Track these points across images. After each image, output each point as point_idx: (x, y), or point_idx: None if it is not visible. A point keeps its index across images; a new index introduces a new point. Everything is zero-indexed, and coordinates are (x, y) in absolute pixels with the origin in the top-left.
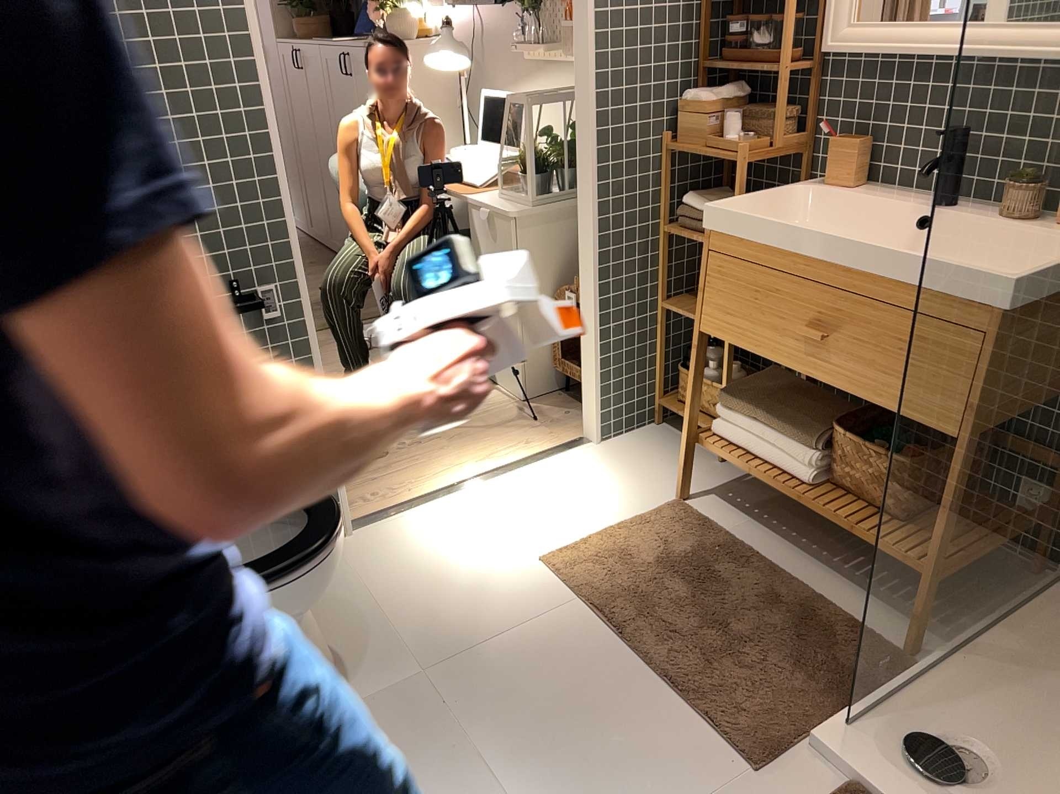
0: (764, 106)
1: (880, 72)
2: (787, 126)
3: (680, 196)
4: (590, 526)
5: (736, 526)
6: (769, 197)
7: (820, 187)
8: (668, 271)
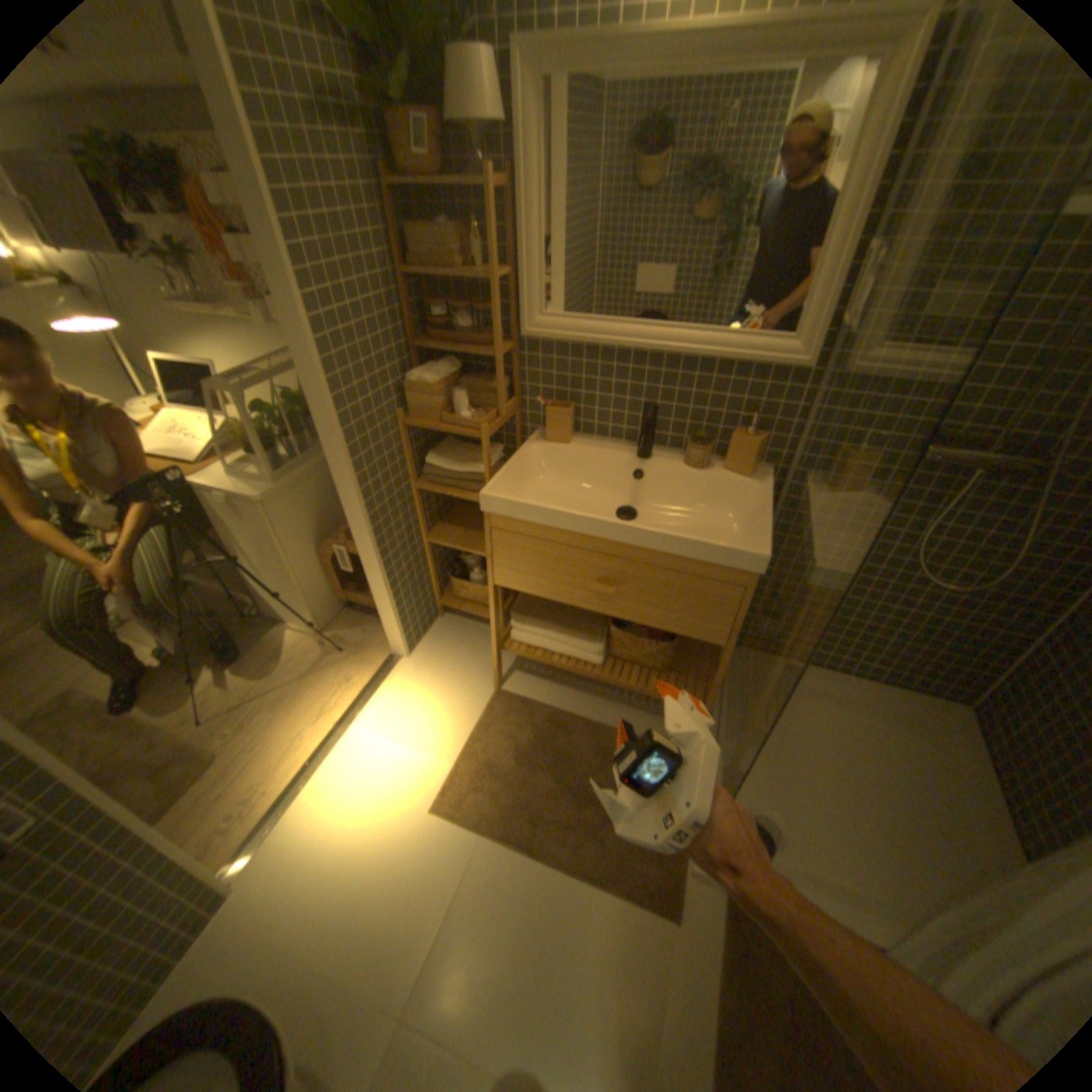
0: (469, 371)
1: (574, 351)
2: (495, 388)
3: (419, 455)
4: (450, 753)
5: (547, 697)
6: (514, 464)
7: (544, 444)
8: (424, 513)
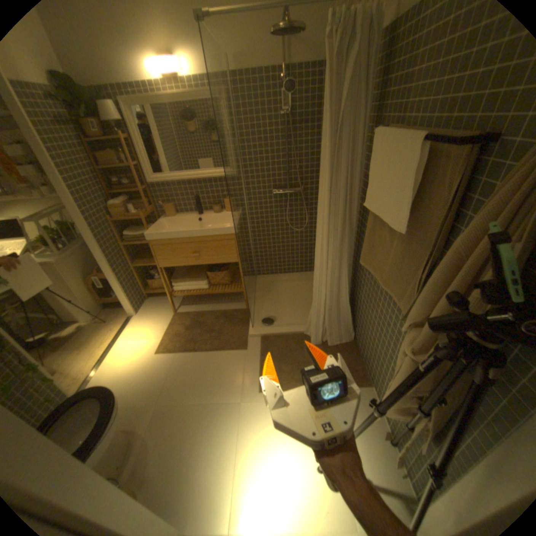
0: (132, 200)
1: (167, 185)
2: (144, 204)
3: (120, 233)
4: (159, 336)
5: (194, 309)
6: (156, 225)
7: (166, 218)
8: (128, 256)
